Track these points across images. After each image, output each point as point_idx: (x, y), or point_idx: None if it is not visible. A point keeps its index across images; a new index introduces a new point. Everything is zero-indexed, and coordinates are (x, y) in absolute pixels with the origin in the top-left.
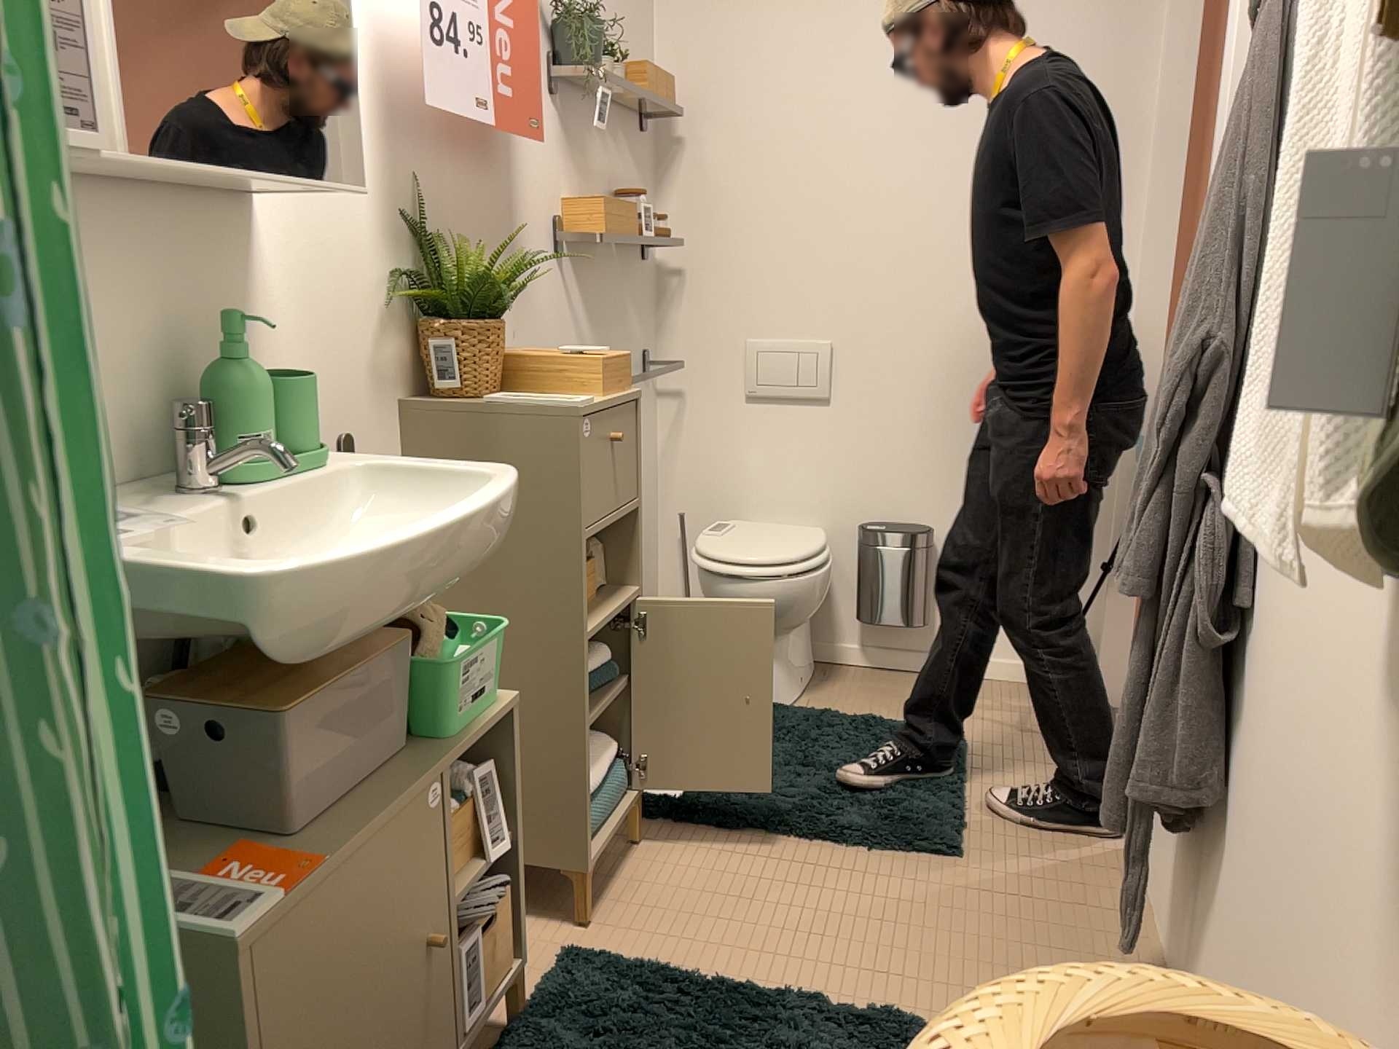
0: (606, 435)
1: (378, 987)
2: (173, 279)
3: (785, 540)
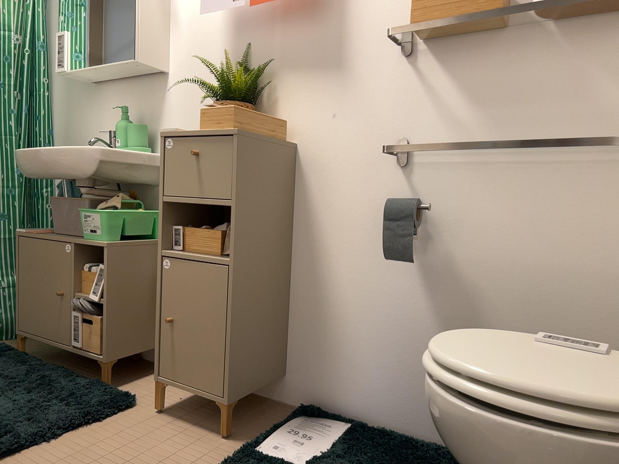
0: (186, 150)
1: (40, 286)
2: (135, 100)
3: (556, 371)
